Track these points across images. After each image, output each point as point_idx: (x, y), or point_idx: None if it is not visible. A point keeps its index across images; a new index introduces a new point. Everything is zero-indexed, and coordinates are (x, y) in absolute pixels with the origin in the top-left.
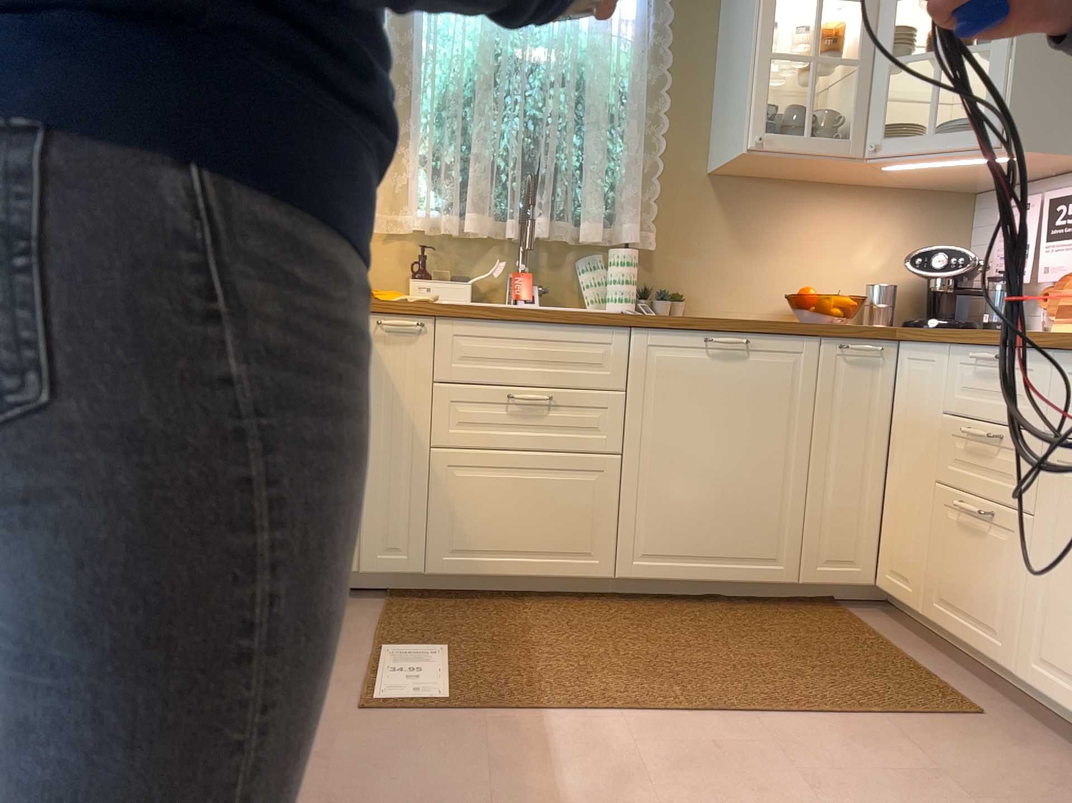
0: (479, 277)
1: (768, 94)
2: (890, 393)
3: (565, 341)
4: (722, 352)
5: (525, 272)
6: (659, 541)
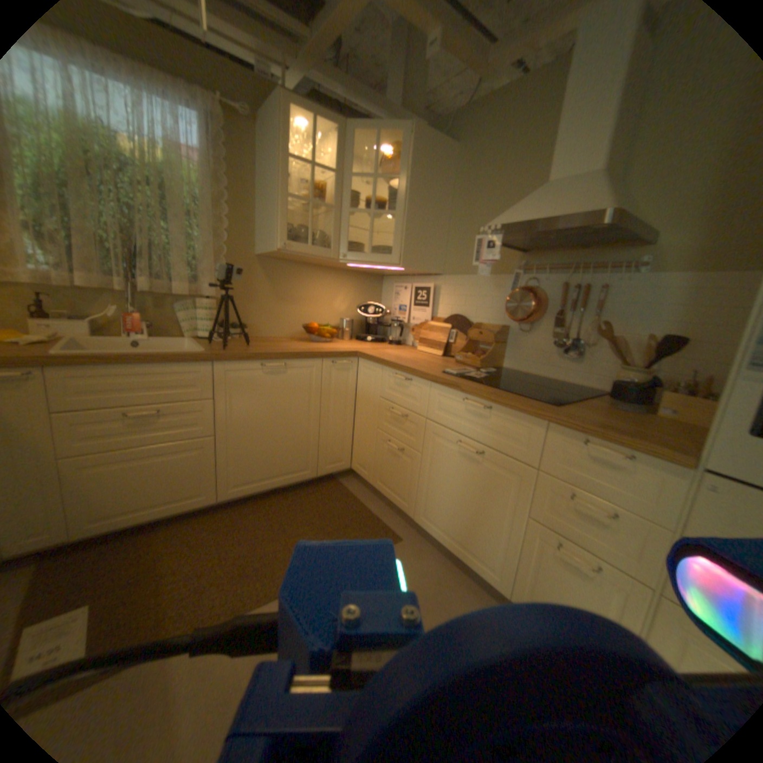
0: (92, 319)
1: (284, 213)
2: (353, 382)
3: (162, 374)
4: (269, 372)
5: (132, 314)
6: (241, 477)
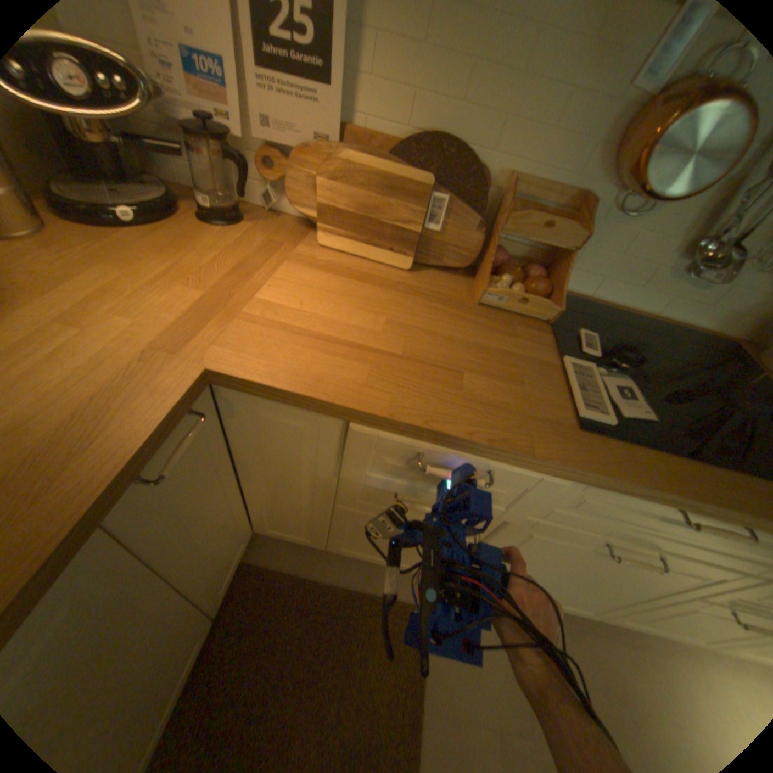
0: None
1: None
2: (218, 434)
3: None
4: None
5: None
6: None
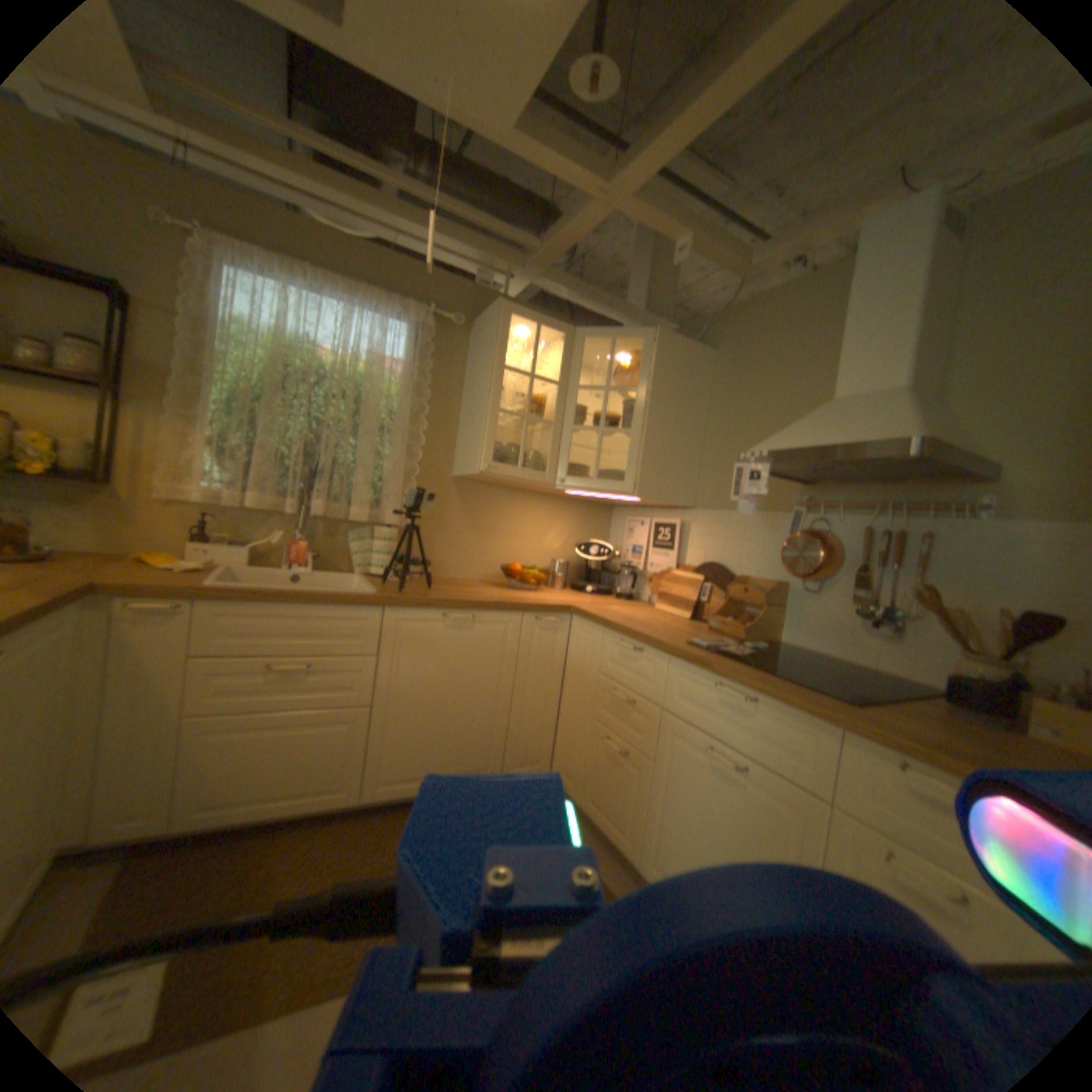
0: (256, 546)
1: (493, 429)
2: (563, 647)
3: (323, 619)
4: (452, 625)
5: (300, 542)
6: (398, 770)
